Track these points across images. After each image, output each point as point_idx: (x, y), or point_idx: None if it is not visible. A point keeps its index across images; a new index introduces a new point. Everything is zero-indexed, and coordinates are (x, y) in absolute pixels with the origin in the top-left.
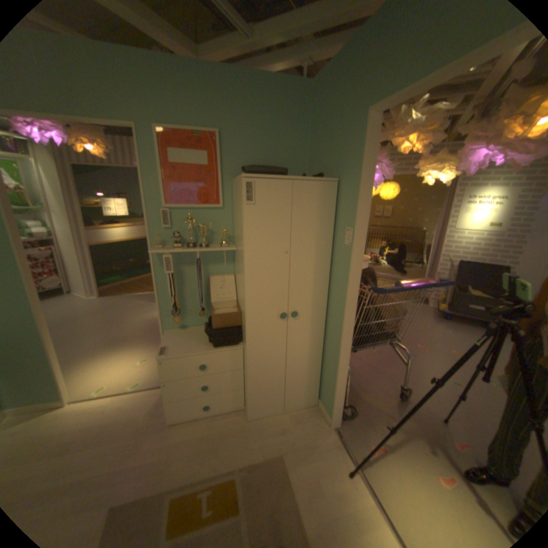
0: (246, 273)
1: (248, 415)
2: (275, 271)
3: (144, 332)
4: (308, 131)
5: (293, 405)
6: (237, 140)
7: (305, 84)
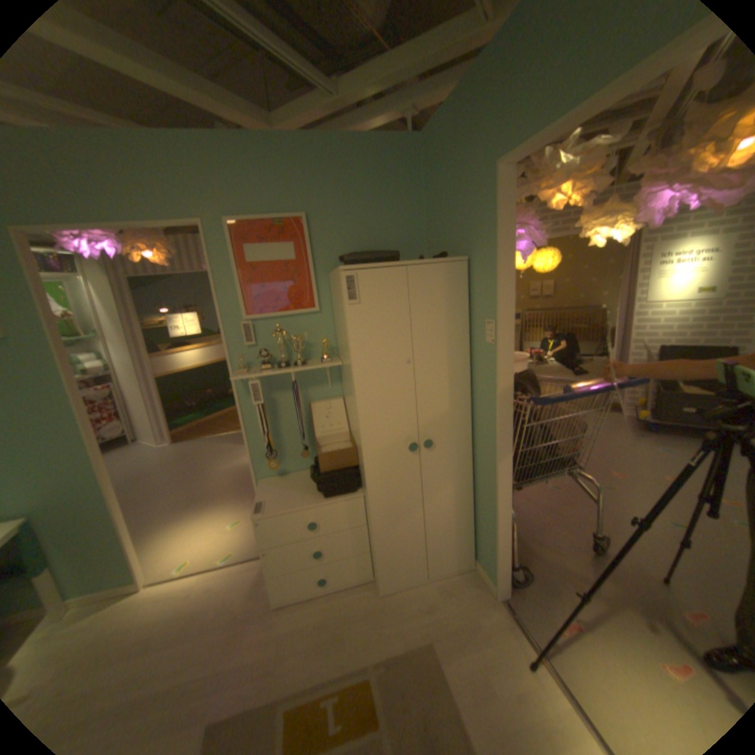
0: (357, 394)
1: (380, 590)
2: (396, 388)
3: (231, 486)
4: (422, 199)
5: (441, 572)
6: (329, 222)
7: (411, 140)
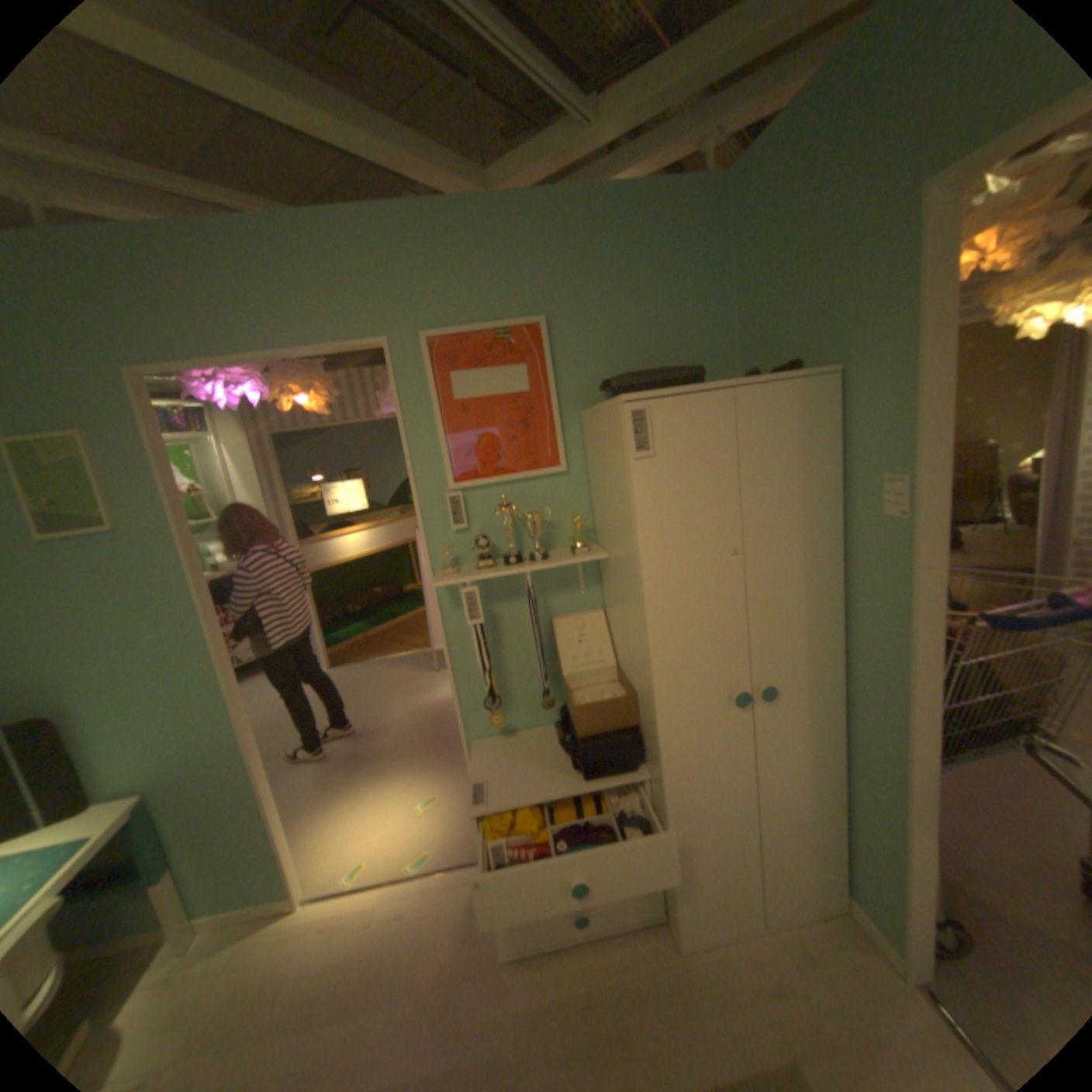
0: (649, 610)
1: (684, 943)
2: (714, 598)
3: (420, 737)
4: (732, 278)
5: (790, 916)
6: (582, 327)
7: (714, 183)
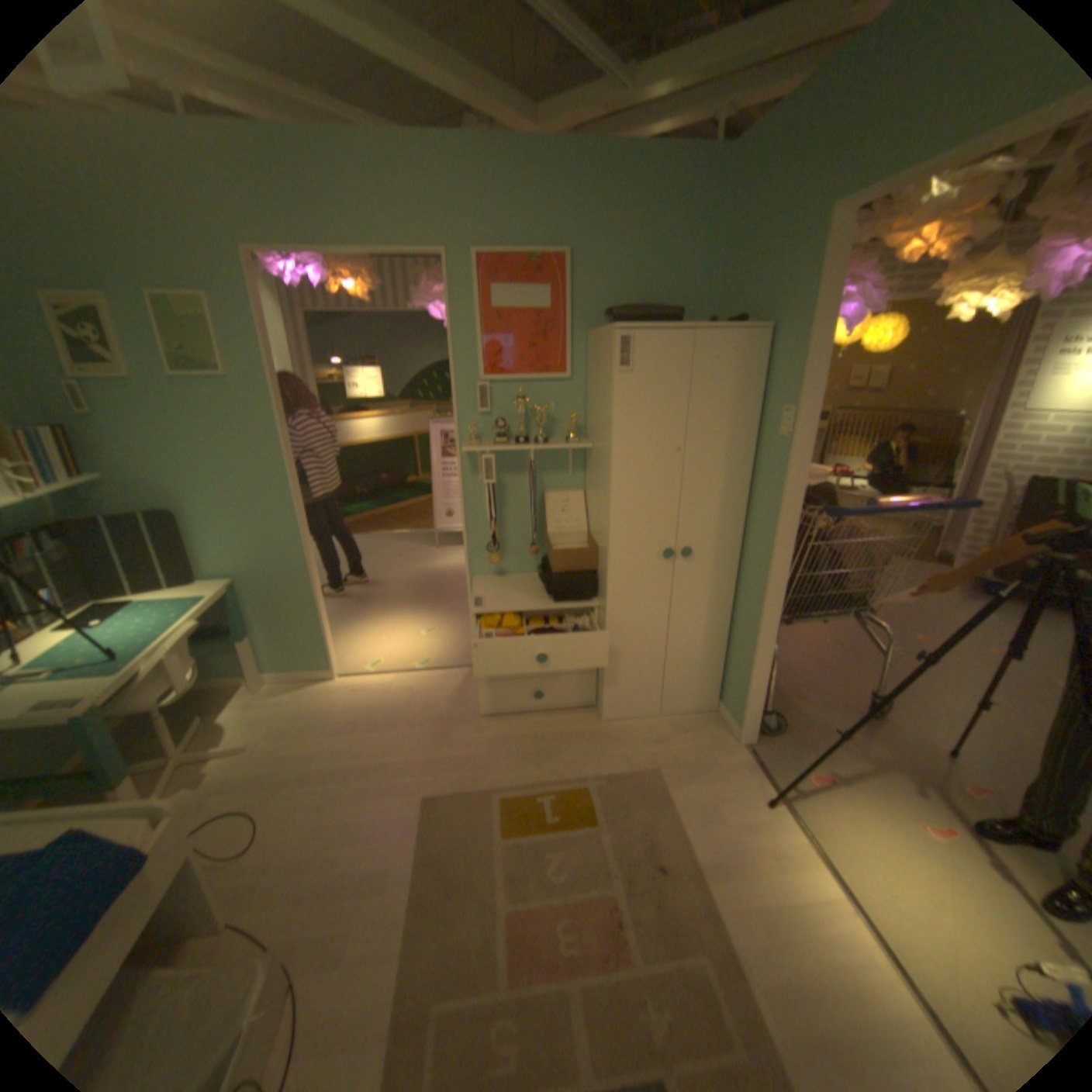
0: (612, 482)
1: (603, 713)
2: (658, 480)
3: (422, 591)
4: (721, 238)
5: (676, 707)
6: (597, 263)
7: (719, 154)
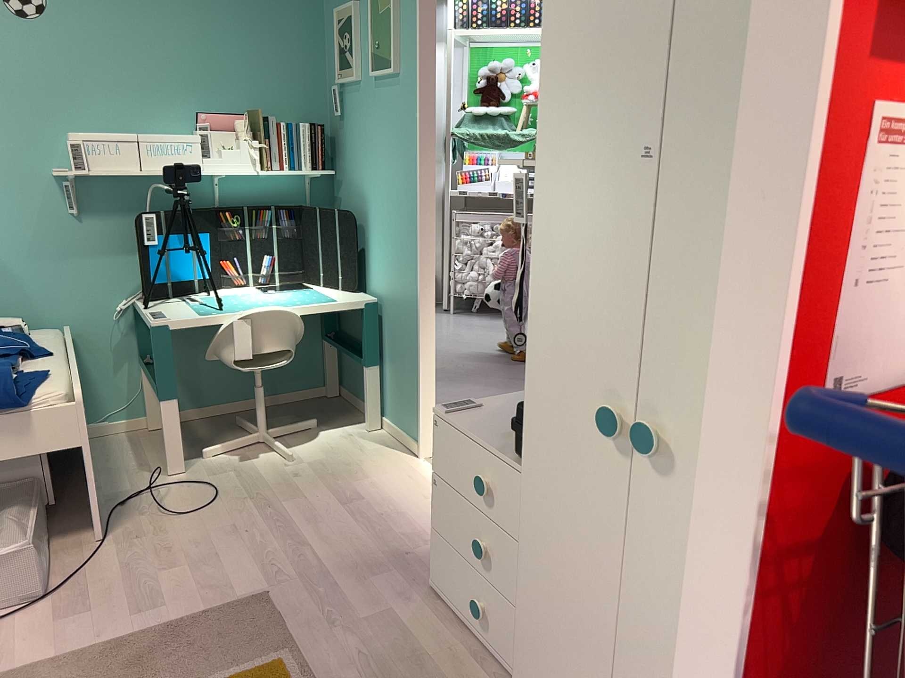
0: (537, 212)
1: None
2: (609, 221)
3: None
4: None
5: None
6: None
7: None
